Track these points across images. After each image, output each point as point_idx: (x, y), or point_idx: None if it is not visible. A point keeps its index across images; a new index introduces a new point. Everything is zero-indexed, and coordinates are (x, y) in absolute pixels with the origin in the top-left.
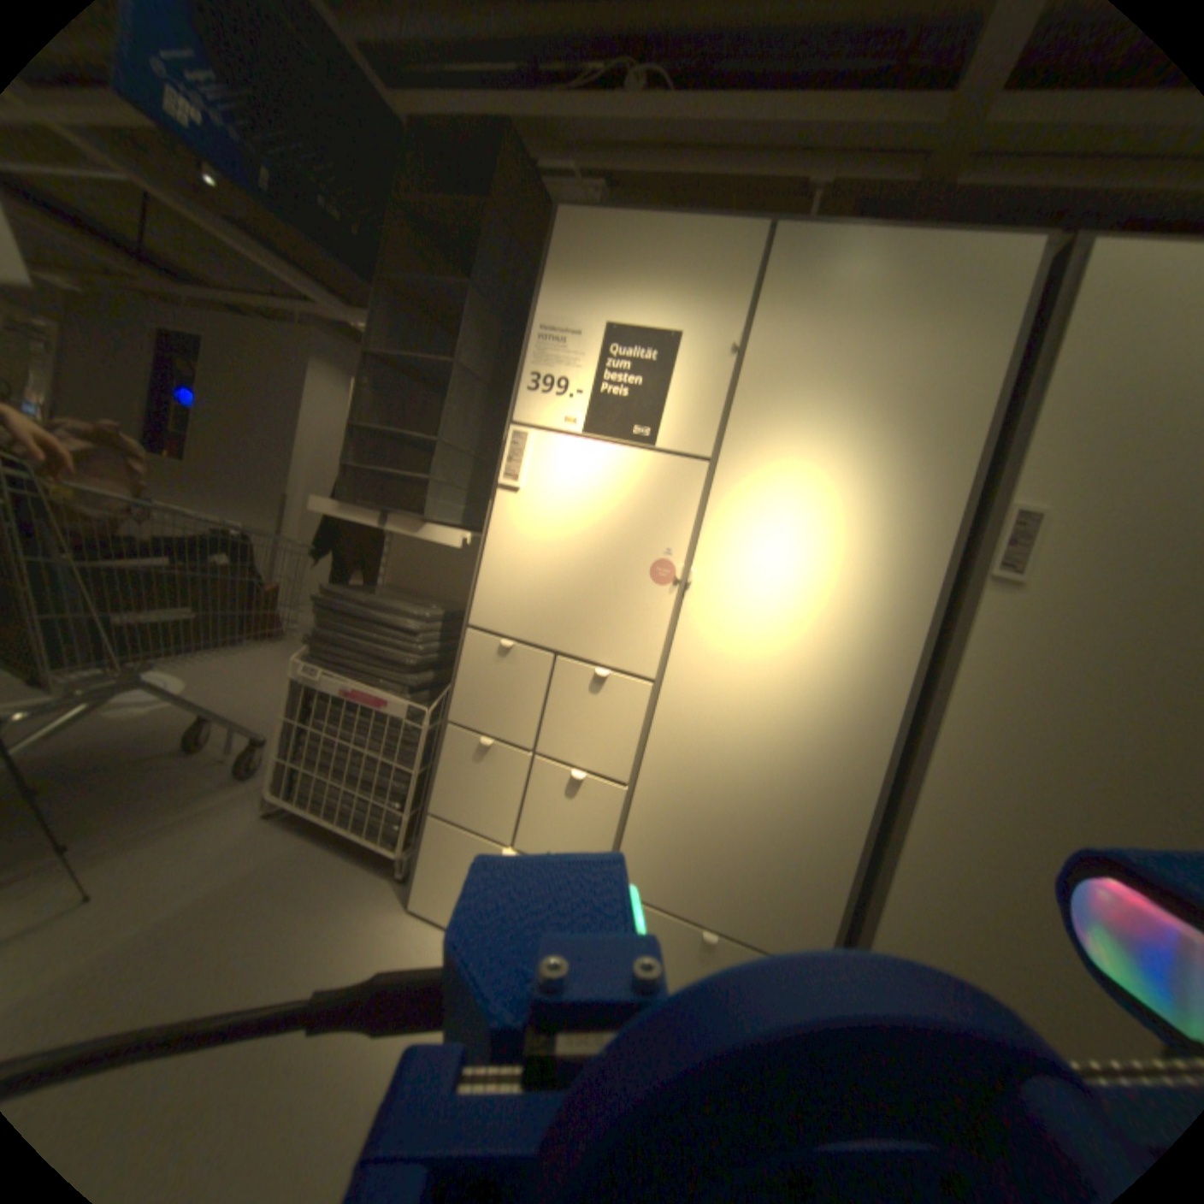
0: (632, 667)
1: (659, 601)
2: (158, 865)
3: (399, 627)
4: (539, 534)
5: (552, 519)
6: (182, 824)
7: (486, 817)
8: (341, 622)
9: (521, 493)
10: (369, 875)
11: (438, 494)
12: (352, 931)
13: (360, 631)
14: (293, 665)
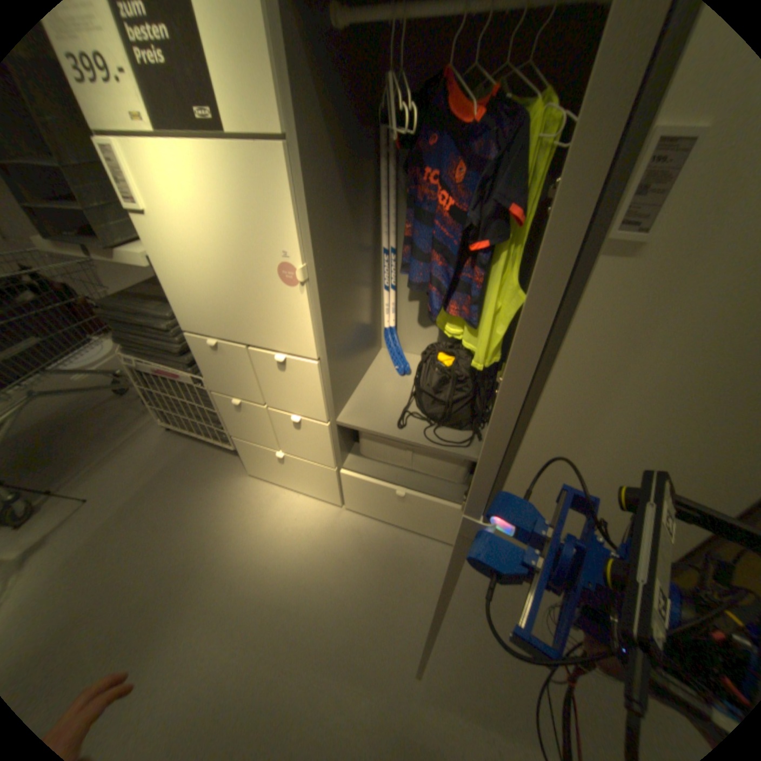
0: (299, 350)
1: (296, 297)
2: (114, 471)
3: (153, 326)
4: (182, 249)
5: (183, 232)
6: (123, 442)
7: (259, 436)
8: (122, 324)
9: (146, 210)
10: (227, 453)
11: (102, 214)
12: (218, 491)
13: (136, 329)
14: (117, 354)
